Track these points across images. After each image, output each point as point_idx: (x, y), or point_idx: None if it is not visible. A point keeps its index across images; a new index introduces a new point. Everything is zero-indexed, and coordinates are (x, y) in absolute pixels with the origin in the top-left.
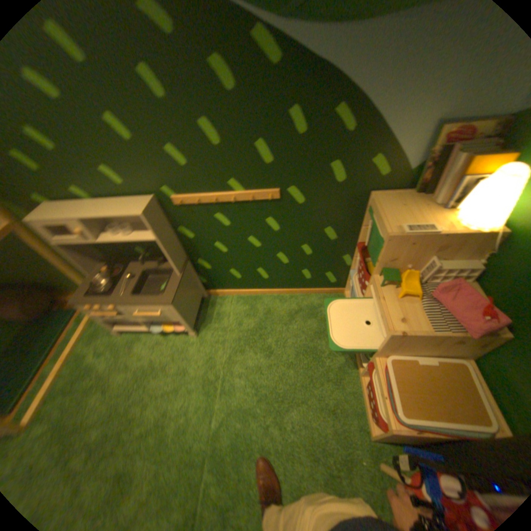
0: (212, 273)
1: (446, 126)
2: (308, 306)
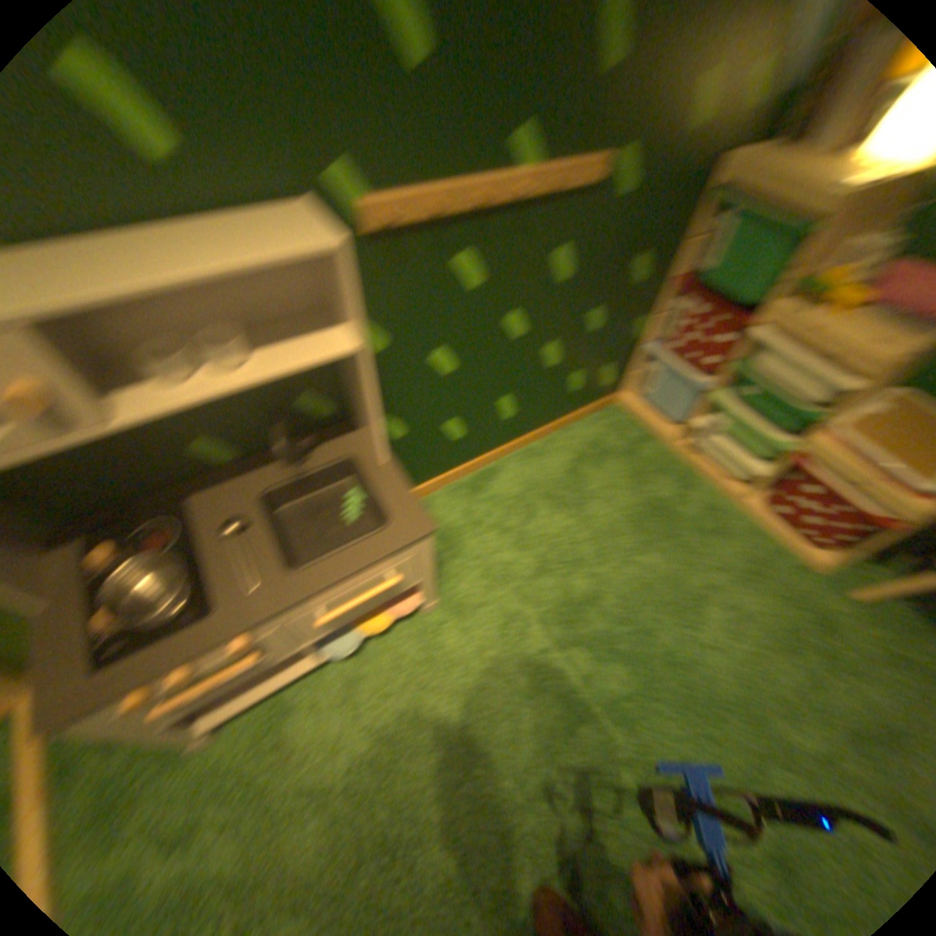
0: (408, 446)
1: None
2: (587, 444)
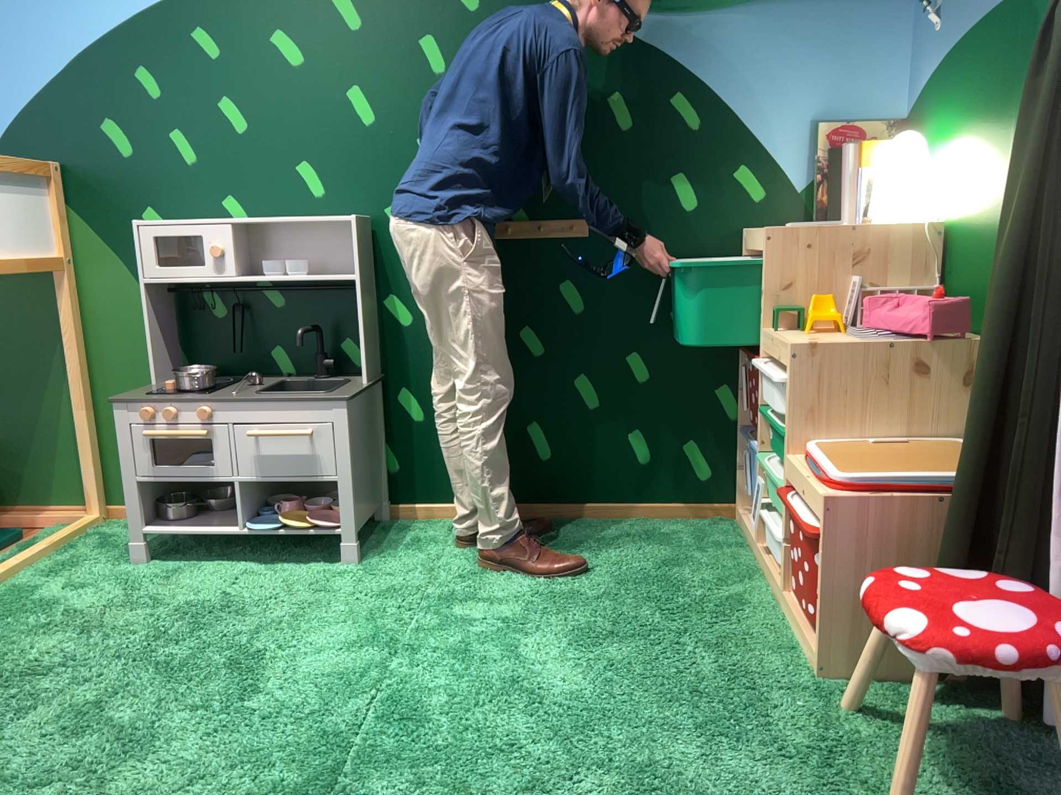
0: (419, 436)
1: (818, 125)
2: (646, 532)
